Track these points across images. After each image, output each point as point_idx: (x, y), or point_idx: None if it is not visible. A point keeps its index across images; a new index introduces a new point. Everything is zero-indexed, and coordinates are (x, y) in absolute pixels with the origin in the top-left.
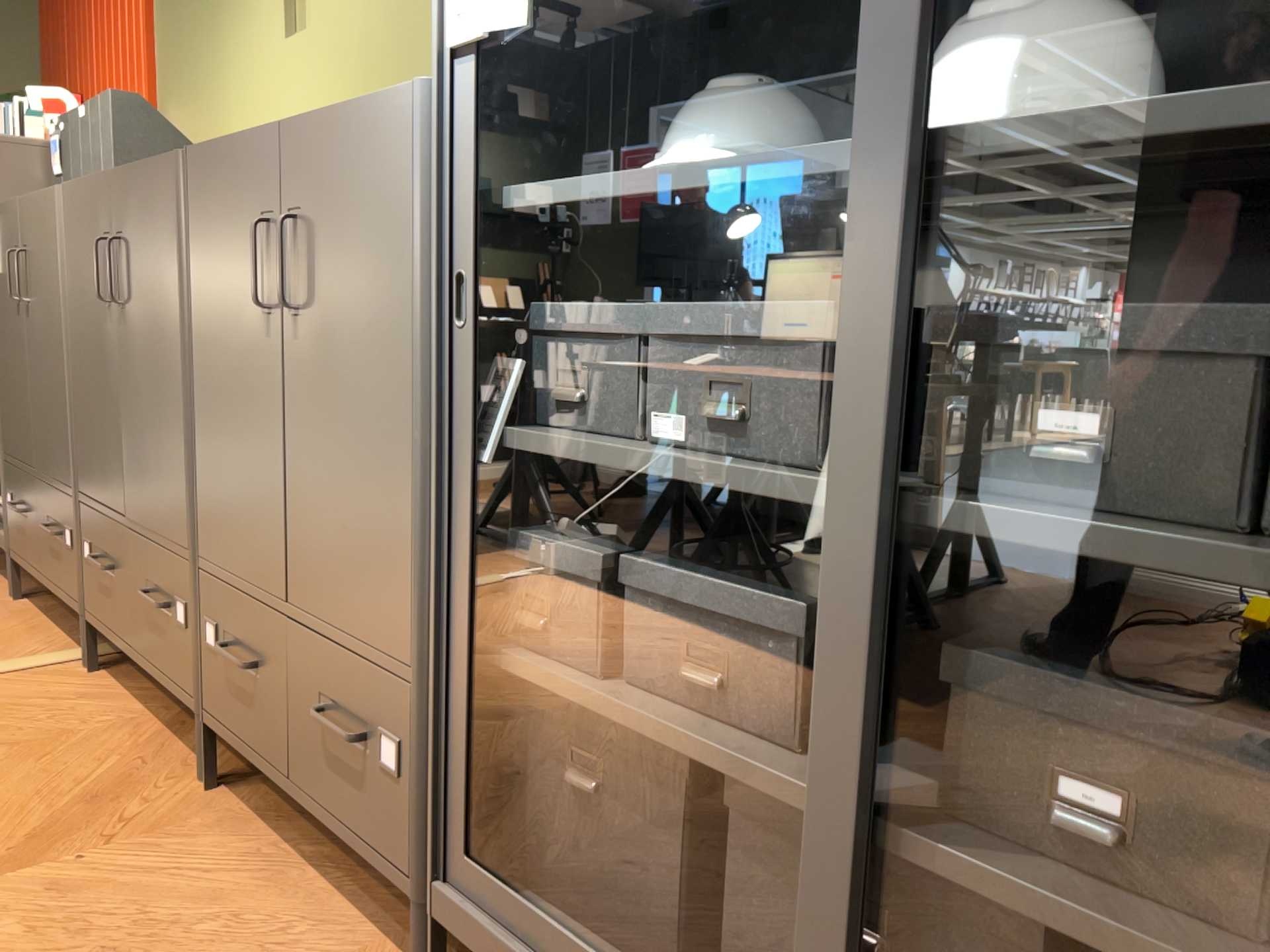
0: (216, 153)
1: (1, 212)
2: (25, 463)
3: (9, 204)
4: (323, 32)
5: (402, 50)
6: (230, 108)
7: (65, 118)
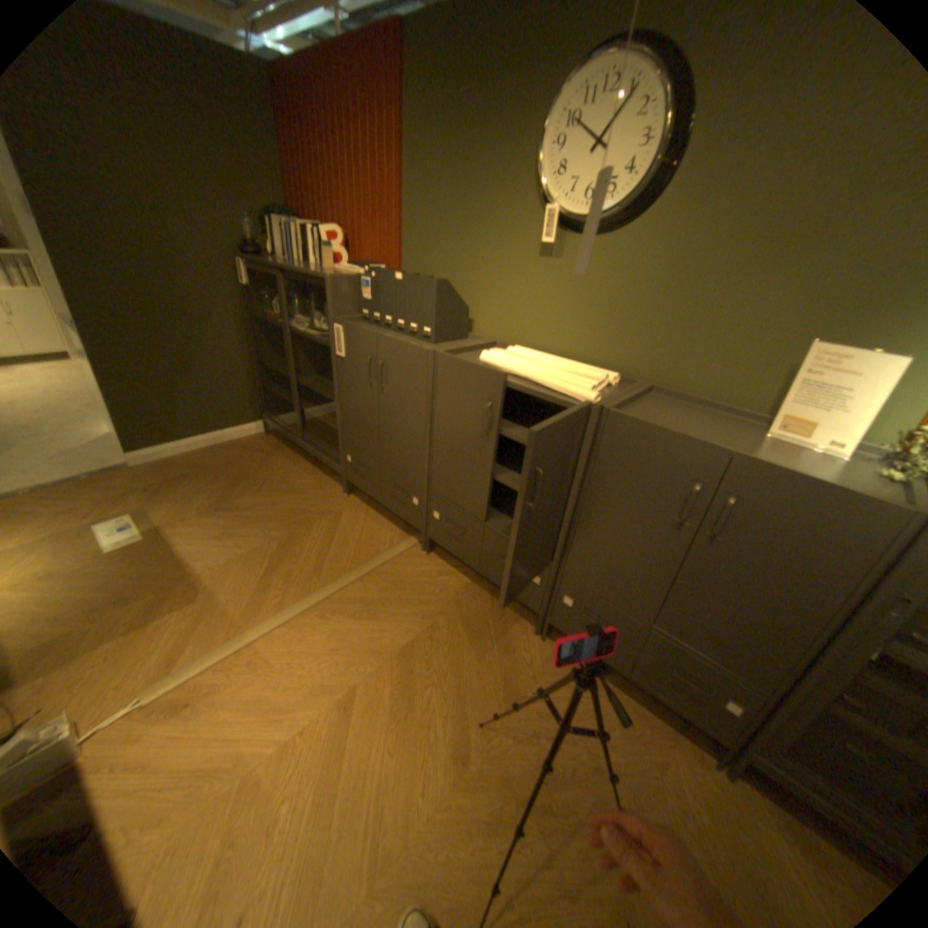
0: (647, 428)
1: (352, 329)
2: (369, 451)
3: (361, 327)
4: (579, 266)
5: (656, 304)
6: (476, 274)
7: (376, 269)
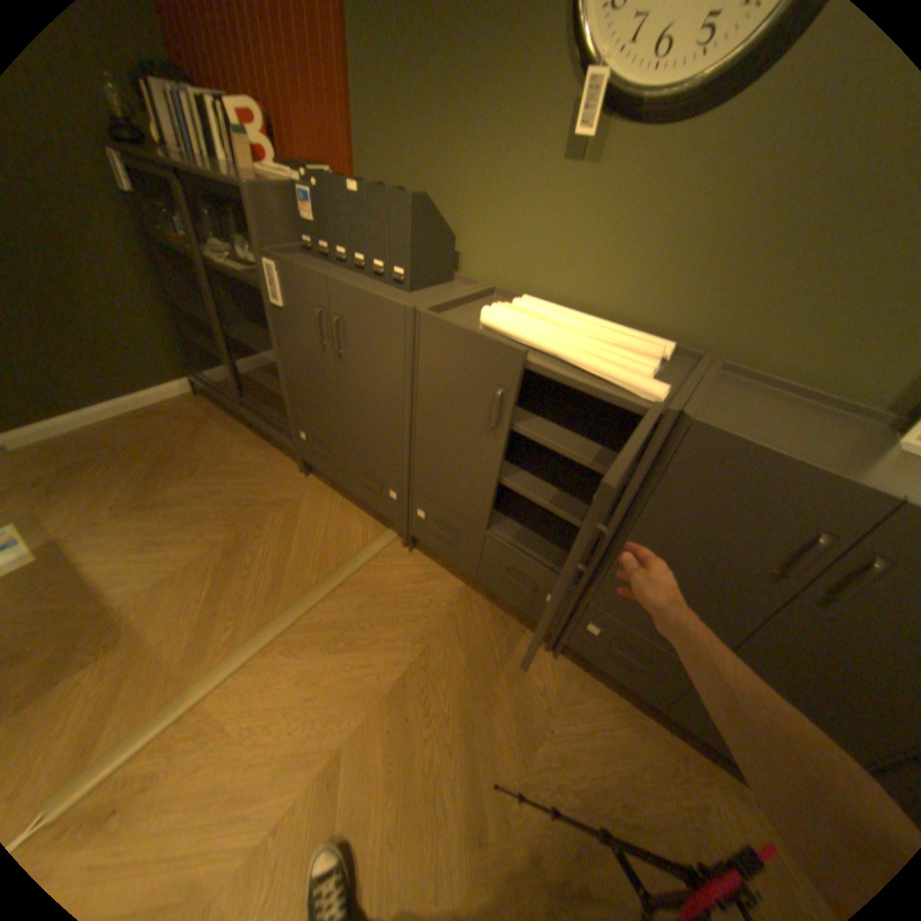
0: (755, 451)
1: (289, 266)
2: (328, 430)
3: (302, 265)
4: (627, 175)
5: (745, 242)
6: (465, 184)
7: (316, 173)
